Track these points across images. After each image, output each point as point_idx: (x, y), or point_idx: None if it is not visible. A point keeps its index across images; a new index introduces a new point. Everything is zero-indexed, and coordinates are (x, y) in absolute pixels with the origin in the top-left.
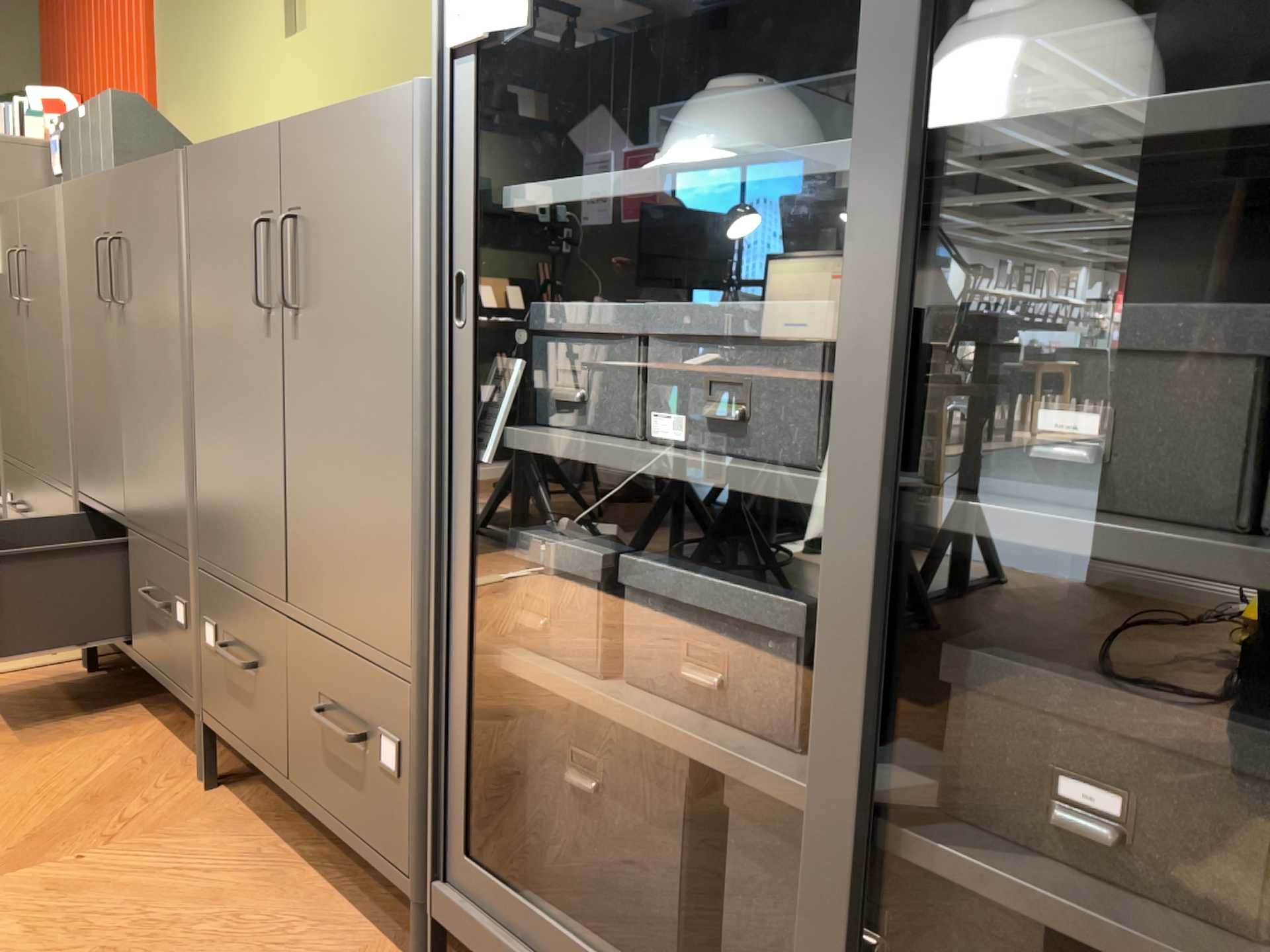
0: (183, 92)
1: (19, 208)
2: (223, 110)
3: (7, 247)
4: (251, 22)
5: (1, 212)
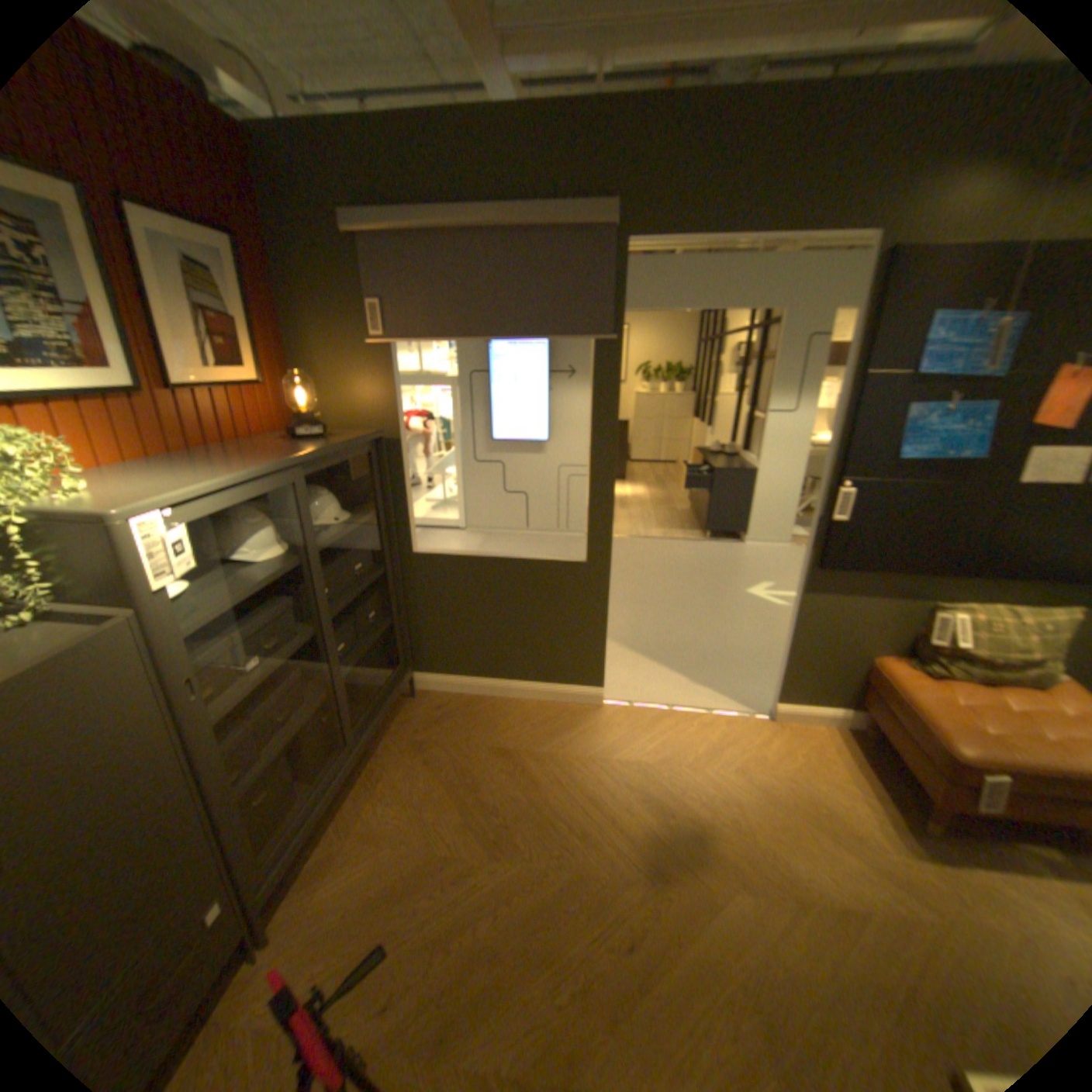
0: None
1: None
2: None
3: None
4: None
5: None
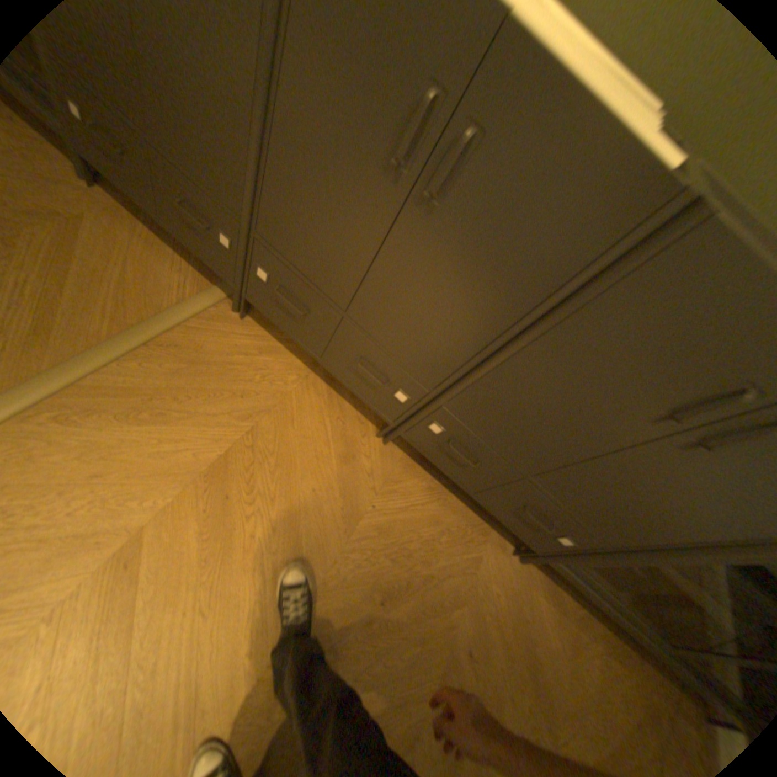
0: None
1: None
2: None
3: None
4: None
5: None
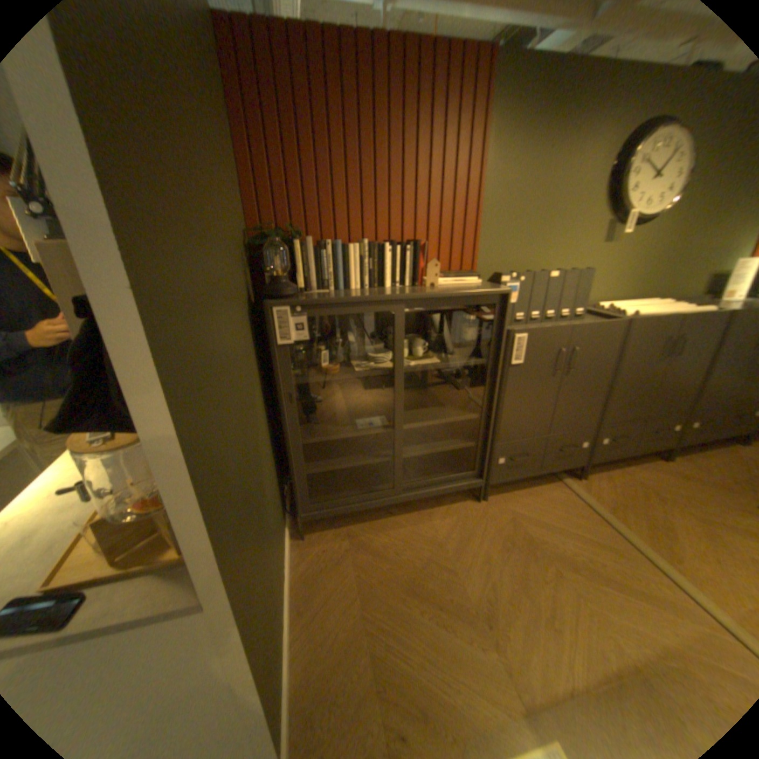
0: (508, 248)
1: (571, 328)
2: (548, 262)
3: (544, 347)
4: (581, 229)
5: (539, 331)
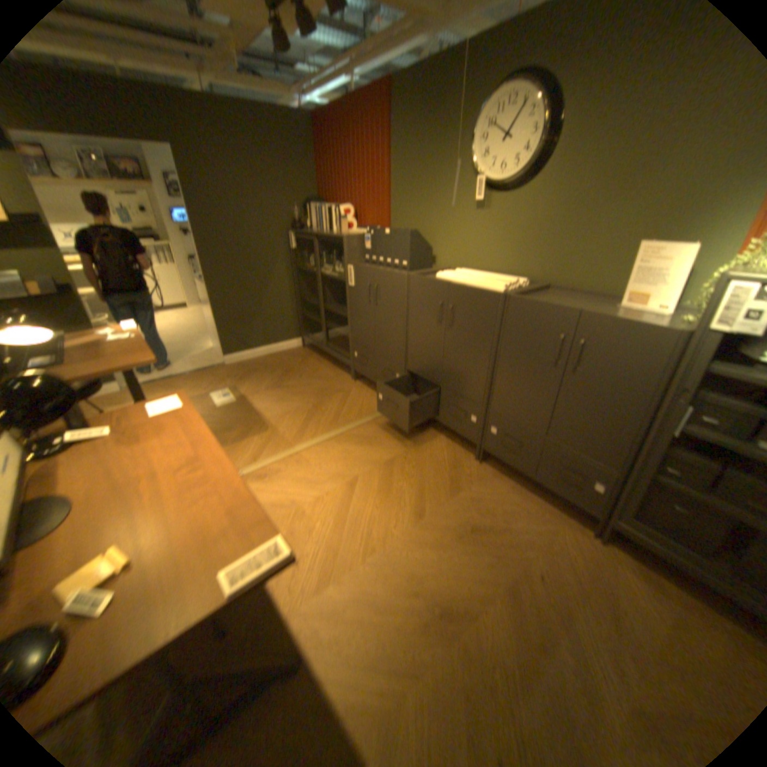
0: (407, 211)
1: (372, 269)
2: (432, 224)
3: (362, 278)
4: (454, 196)
5: (358, 266)
